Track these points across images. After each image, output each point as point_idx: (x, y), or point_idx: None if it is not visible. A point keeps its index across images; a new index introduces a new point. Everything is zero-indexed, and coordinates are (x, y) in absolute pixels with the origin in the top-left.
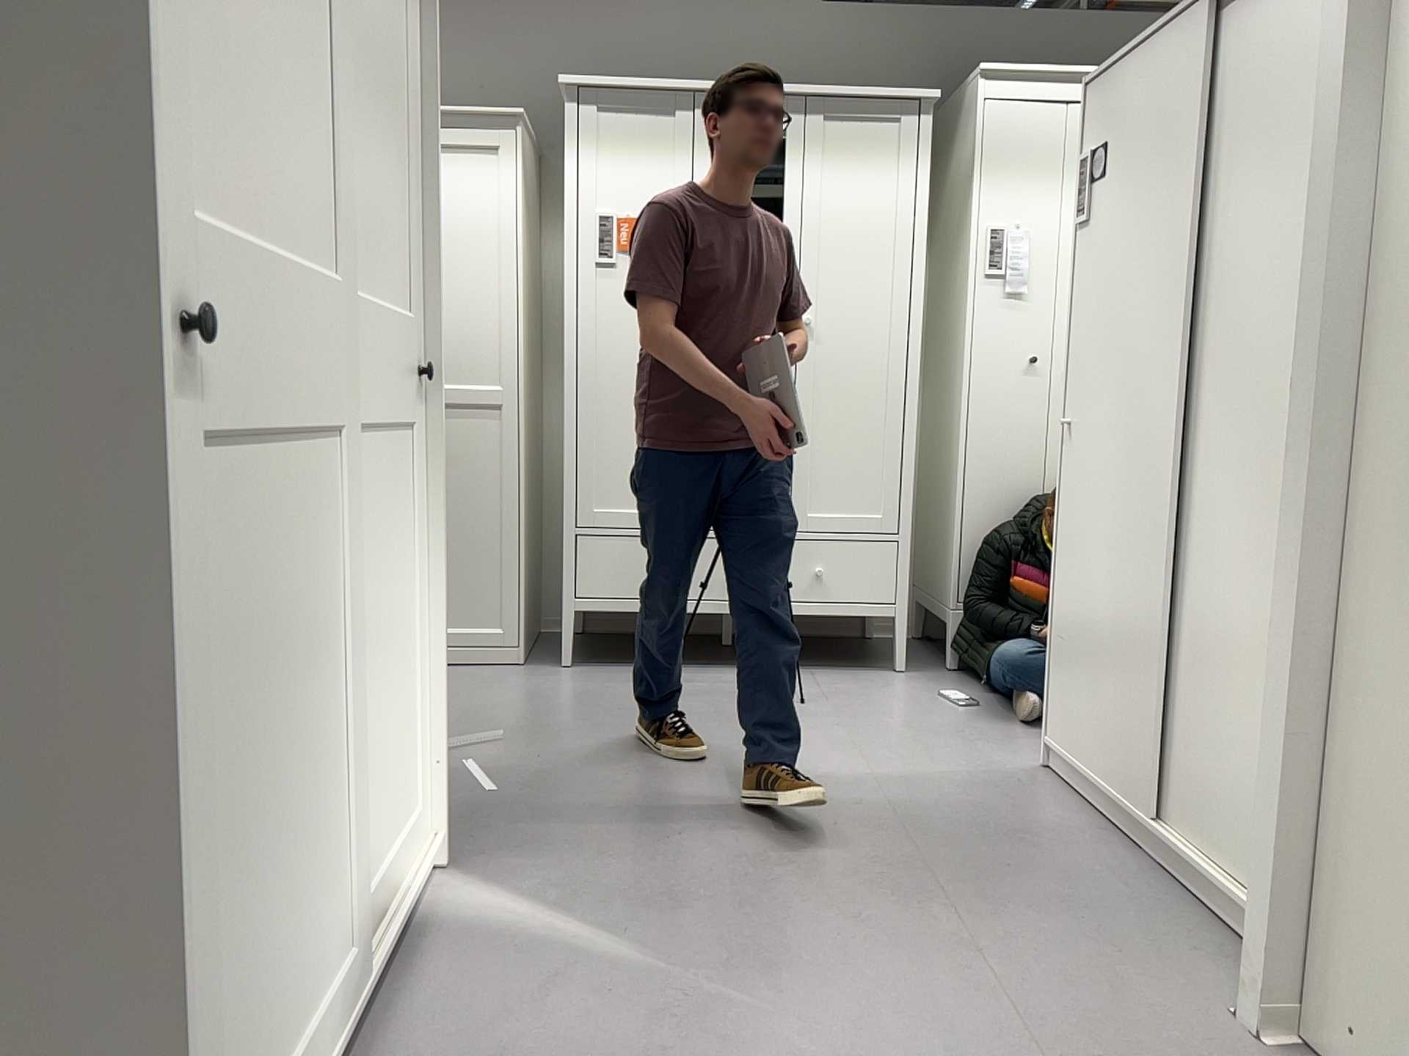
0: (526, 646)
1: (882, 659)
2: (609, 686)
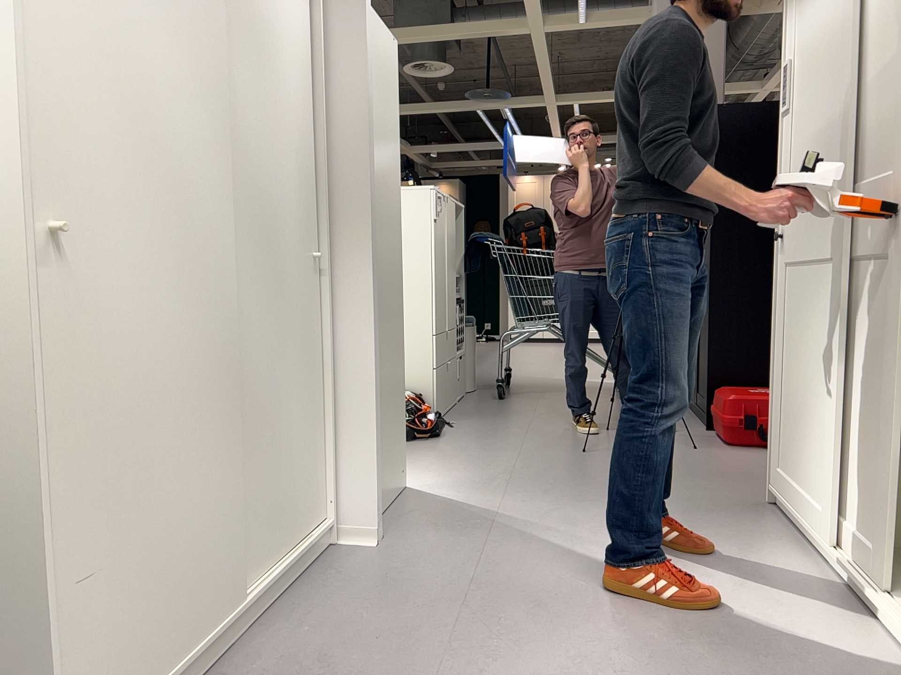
0: None
1: None
2: None
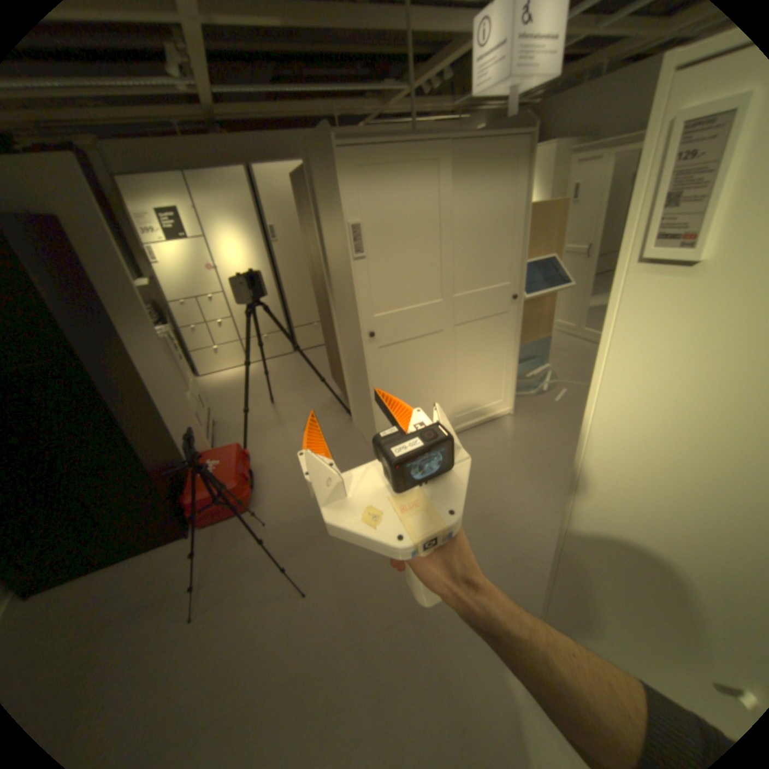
0: None
1: None
2: None
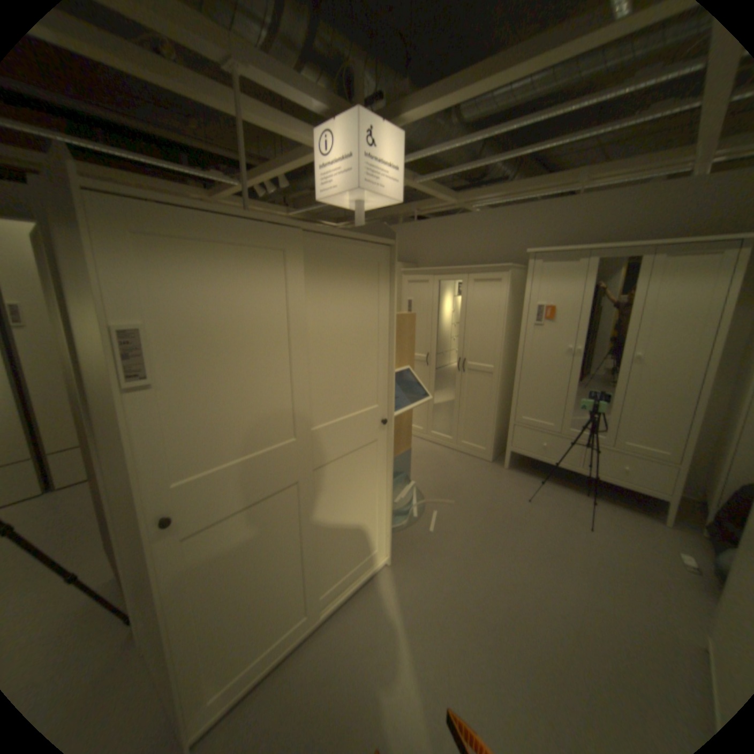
0: (494, 455)
1: (664, 513)
2: (514, 486)
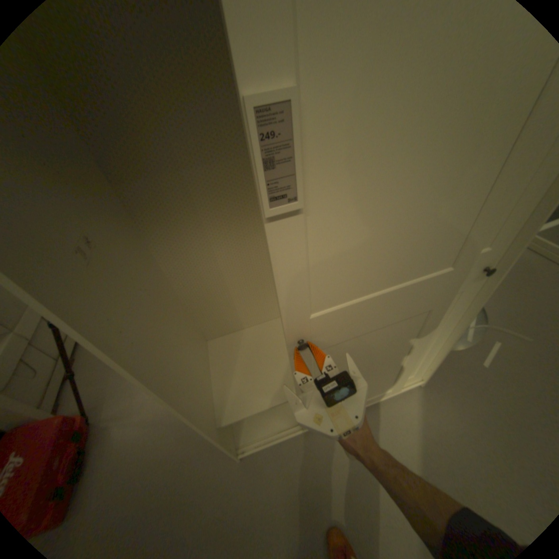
0: None
1: None
2: None
